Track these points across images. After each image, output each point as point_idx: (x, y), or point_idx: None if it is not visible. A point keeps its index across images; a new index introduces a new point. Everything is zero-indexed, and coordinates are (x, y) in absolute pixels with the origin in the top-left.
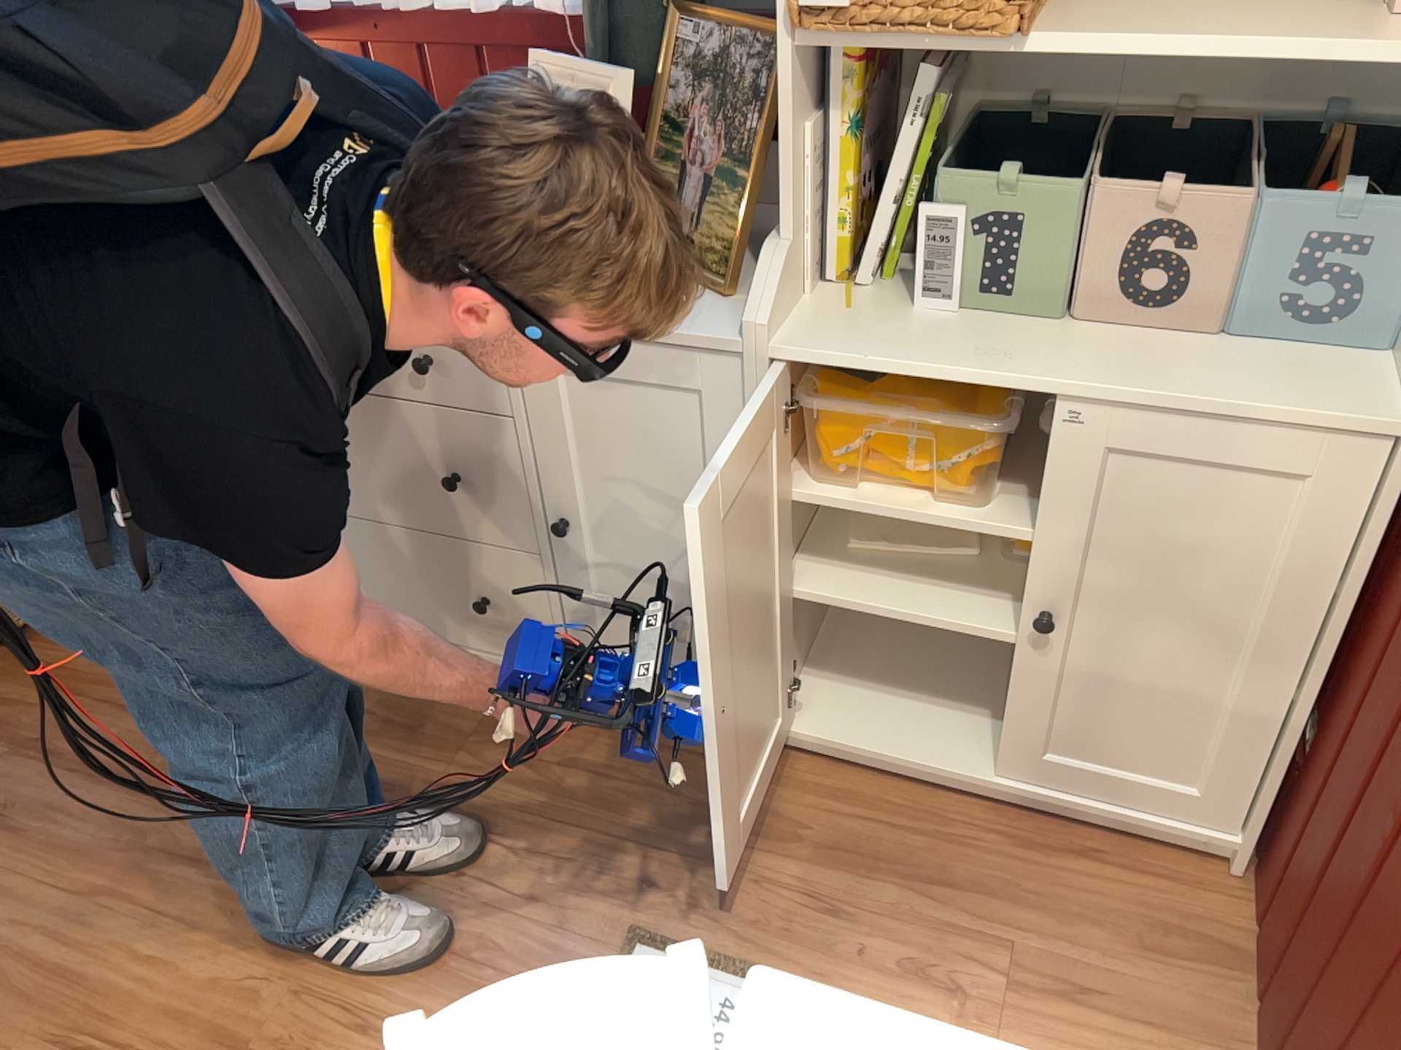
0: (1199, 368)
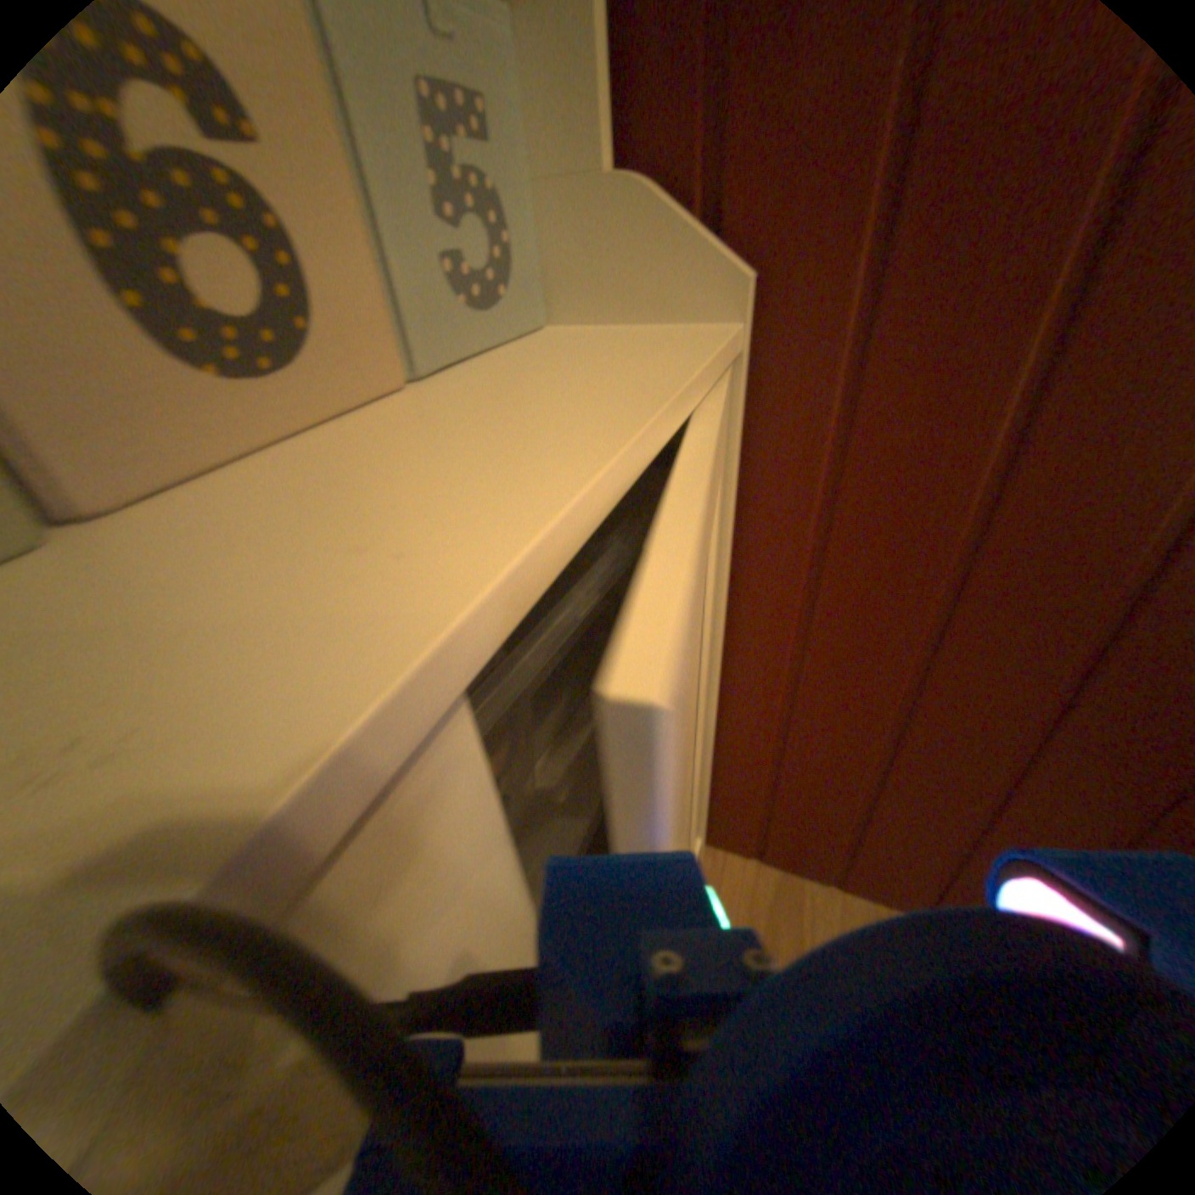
0: (511, 396)
